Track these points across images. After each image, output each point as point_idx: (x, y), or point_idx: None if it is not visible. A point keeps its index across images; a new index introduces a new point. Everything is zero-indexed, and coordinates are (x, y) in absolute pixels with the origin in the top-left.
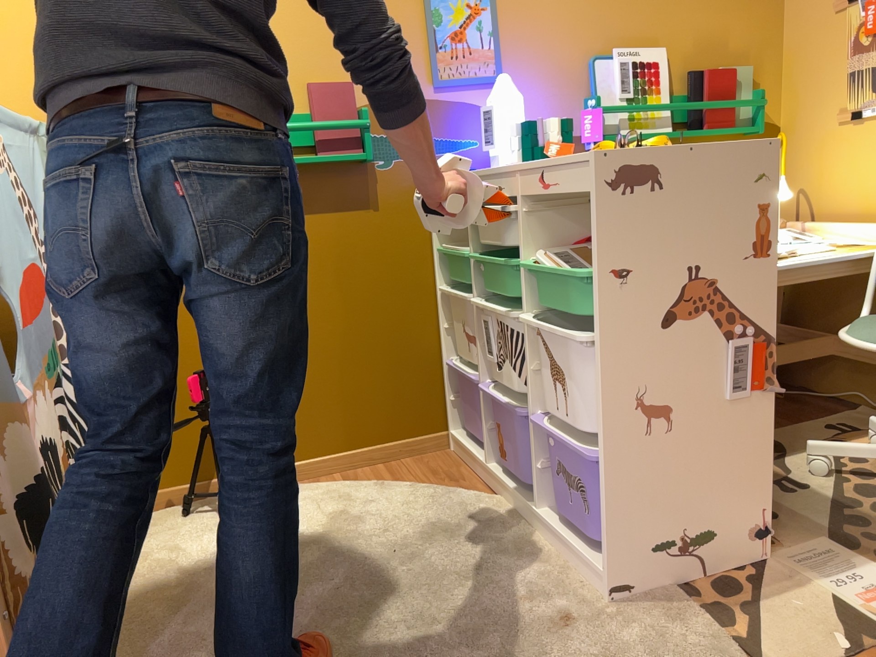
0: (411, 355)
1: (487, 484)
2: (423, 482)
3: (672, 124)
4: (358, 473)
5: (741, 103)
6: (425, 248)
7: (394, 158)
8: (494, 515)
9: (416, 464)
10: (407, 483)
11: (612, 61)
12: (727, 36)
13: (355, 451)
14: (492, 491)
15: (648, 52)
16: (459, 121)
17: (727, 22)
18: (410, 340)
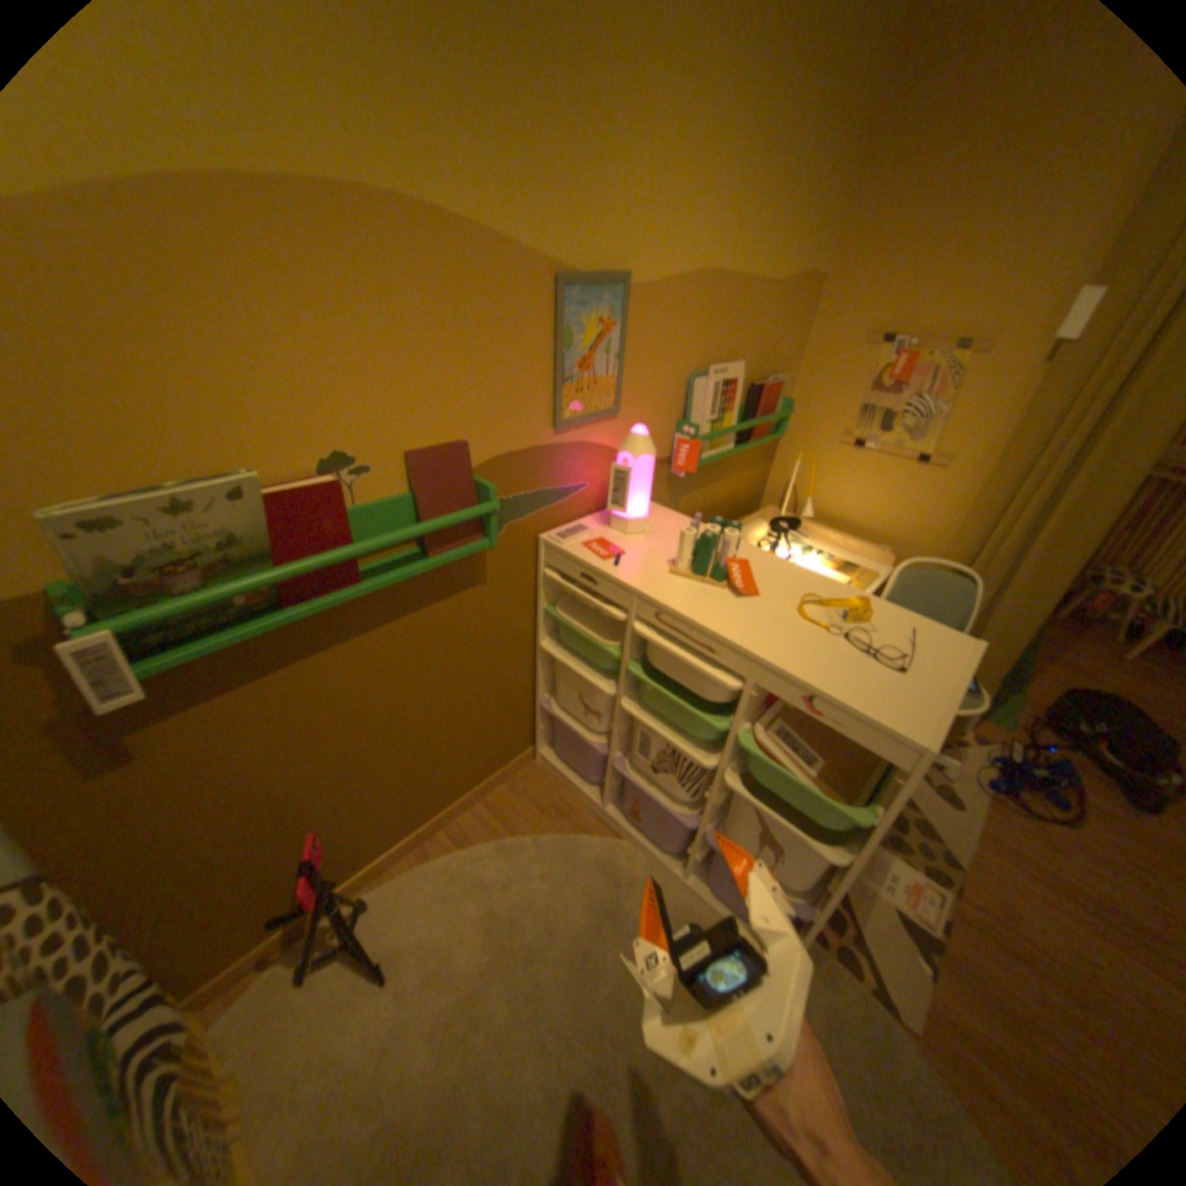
0: (508, 704)
1: (600, 817)
2: (539, 825)
3: (735, 439)
4: (462, 824)
5: (782, 415)
6: (528, 606)
7: (507, 522)
8: (633, 870)
9: (515, 793)
10: (525, 832)
11: (706, 378)
12: (780, 342)
13: (456, 804)
14: (611, 828)
15: (732, 365)
16: (574, 464)
17: (784, 327)
18: (508, 693)
